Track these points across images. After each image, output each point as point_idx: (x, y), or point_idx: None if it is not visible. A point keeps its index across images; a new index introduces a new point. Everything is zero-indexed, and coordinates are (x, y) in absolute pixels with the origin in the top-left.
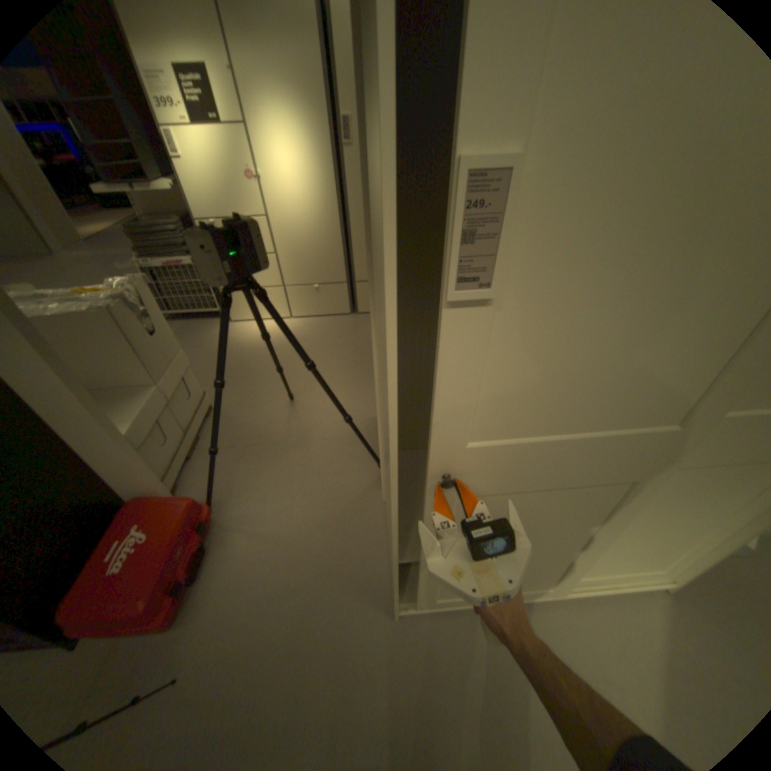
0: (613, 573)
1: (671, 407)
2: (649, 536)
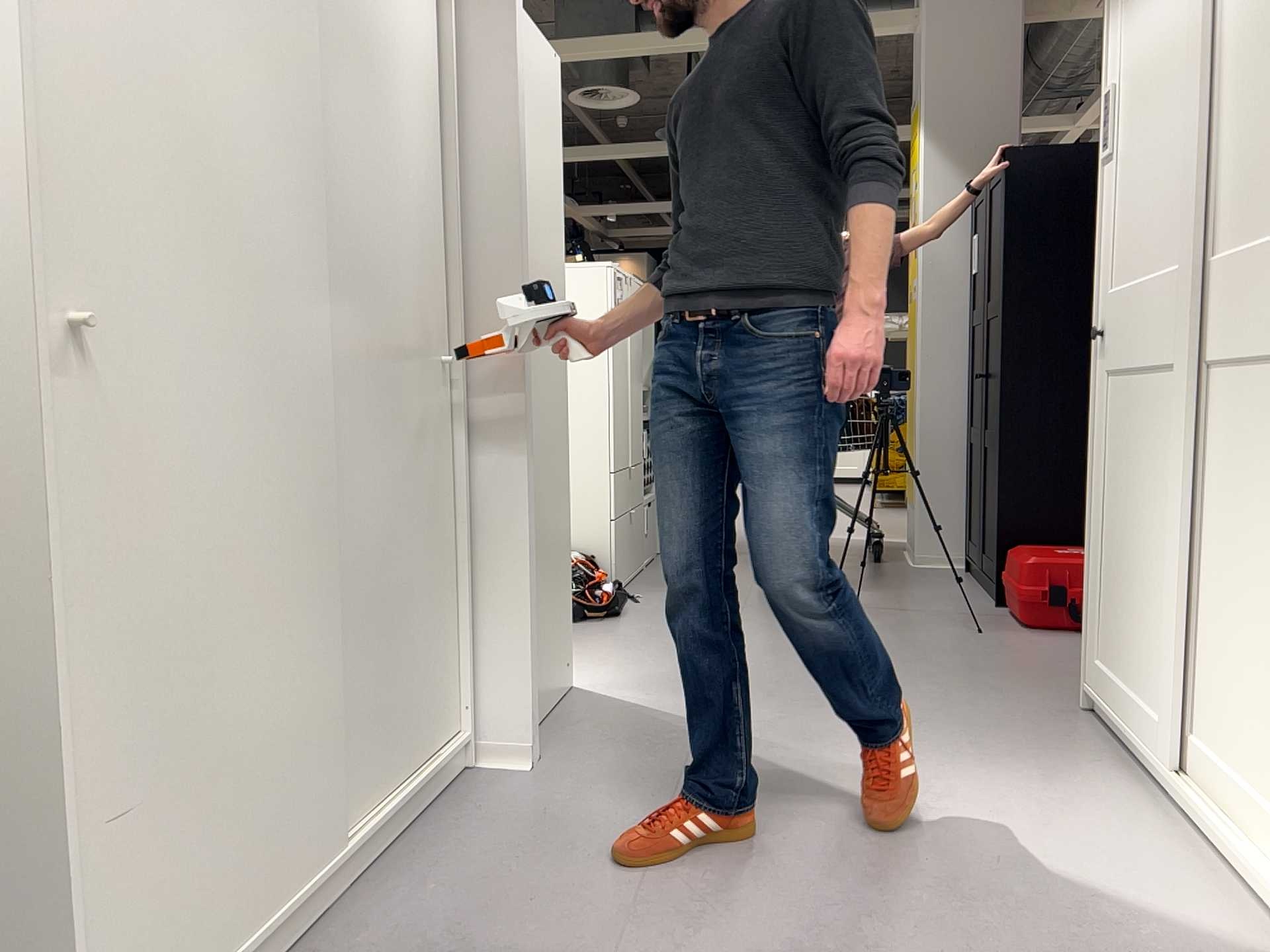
0: (1234, 751)
1: (1173, 232)
2: (1242, 581)
